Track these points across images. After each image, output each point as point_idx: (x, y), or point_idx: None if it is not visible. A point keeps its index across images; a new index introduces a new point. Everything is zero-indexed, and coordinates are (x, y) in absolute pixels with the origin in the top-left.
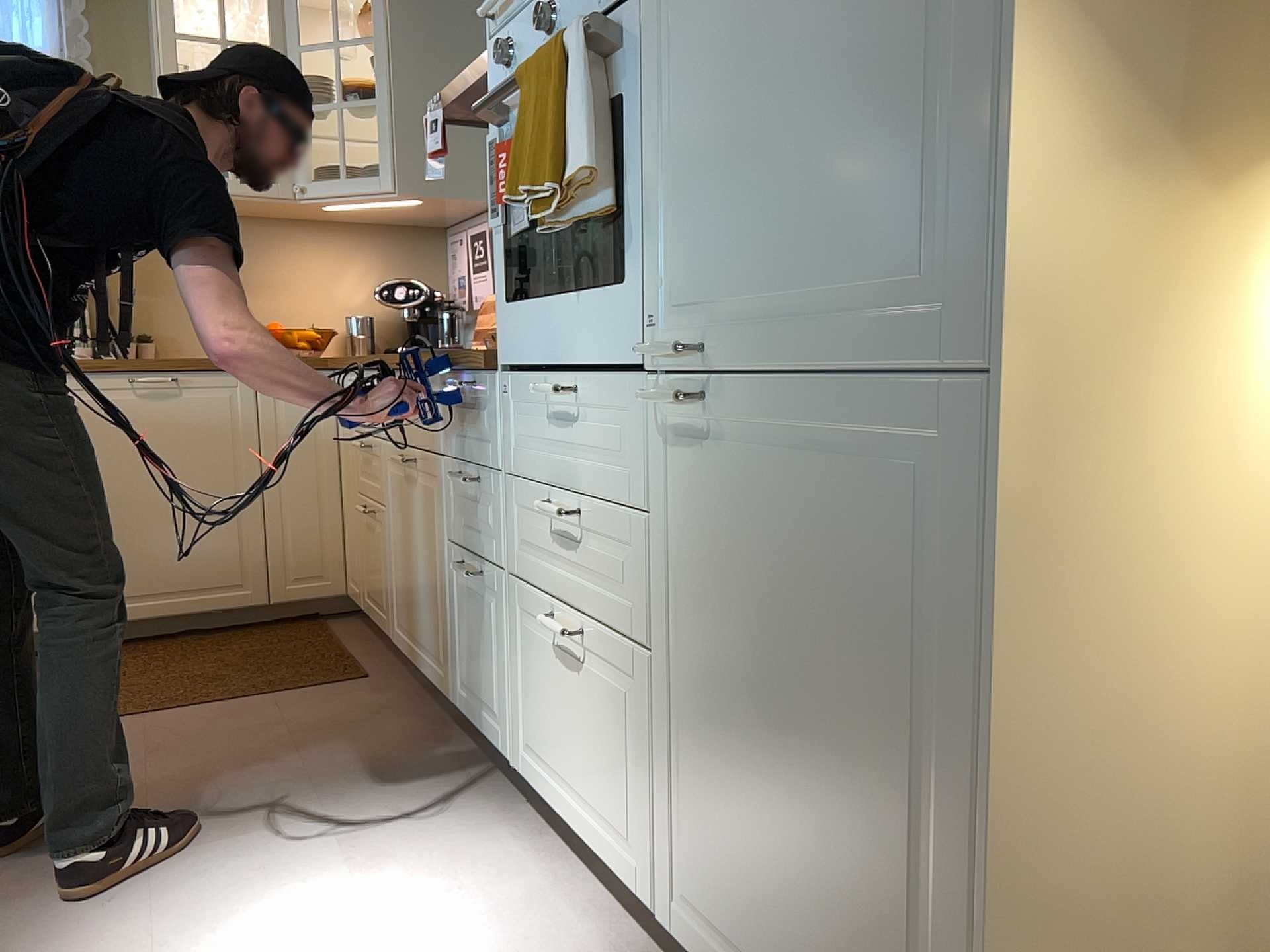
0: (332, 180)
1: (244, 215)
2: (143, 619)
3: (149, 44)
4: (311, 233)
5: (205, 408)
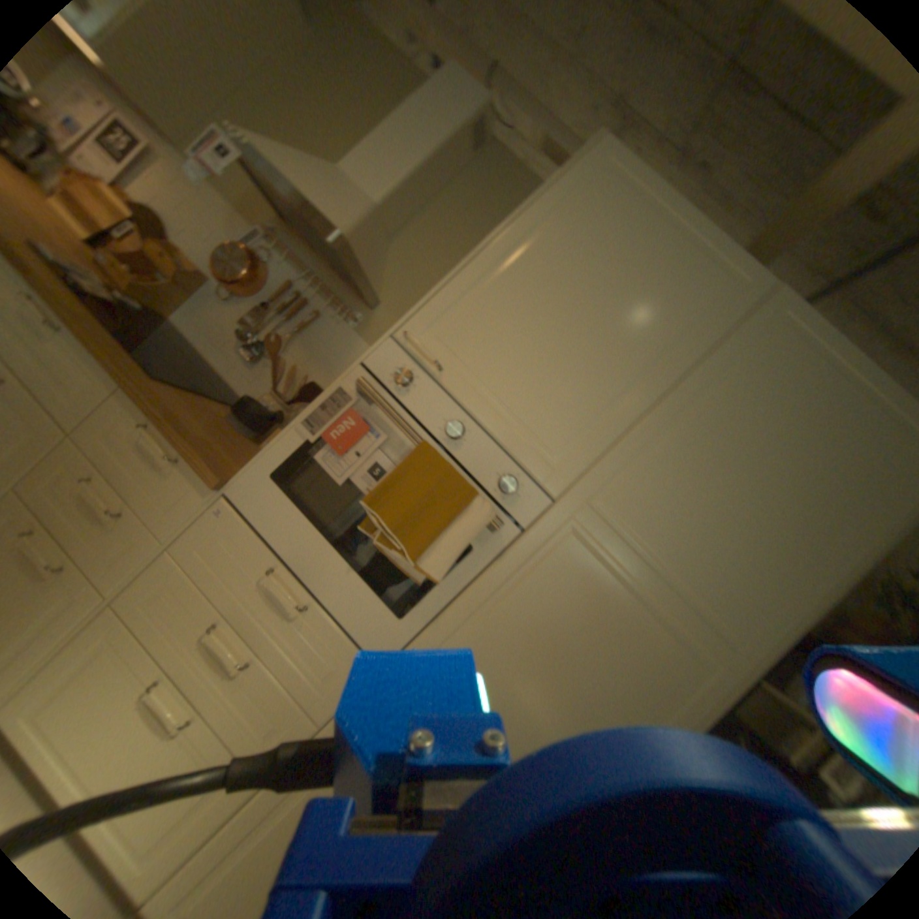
0: None
1: None
2: None
3: None
4: None
5: None
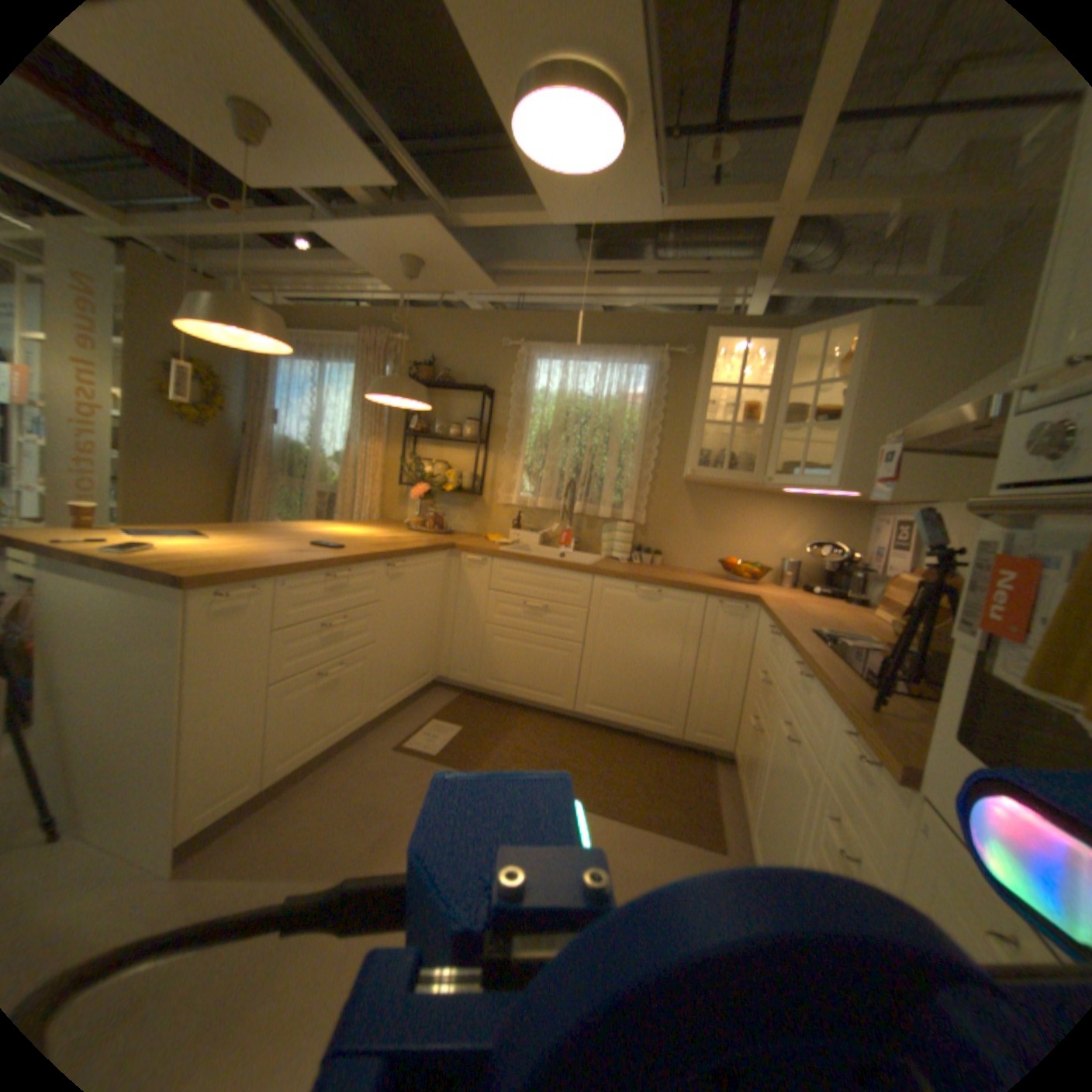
0: (792, 473)
1: (730, 488)
2: (611, 721)
3: (698, 387)
4: (771, 502)
5: (672, 611)
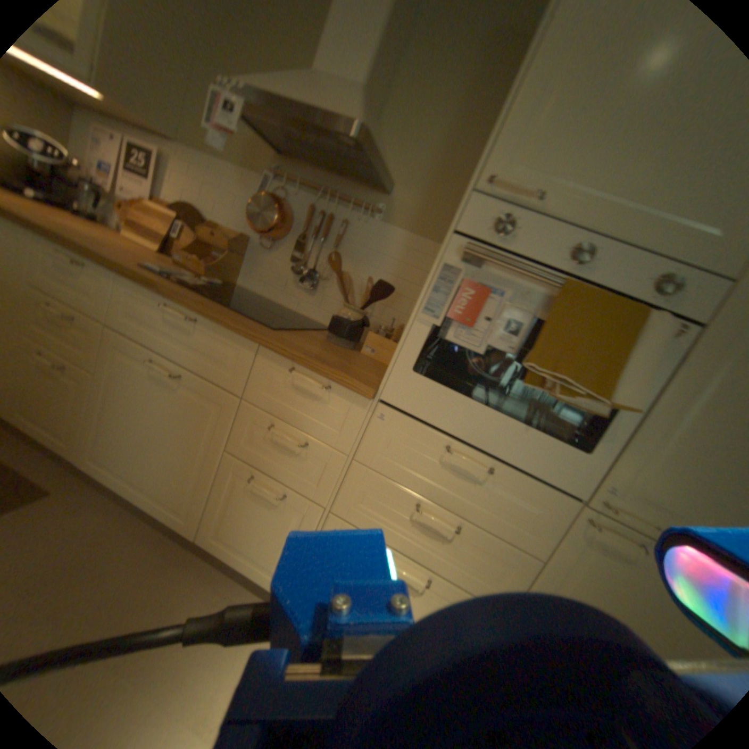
0: None
1: None
2: None
3: None
4: None
5: None
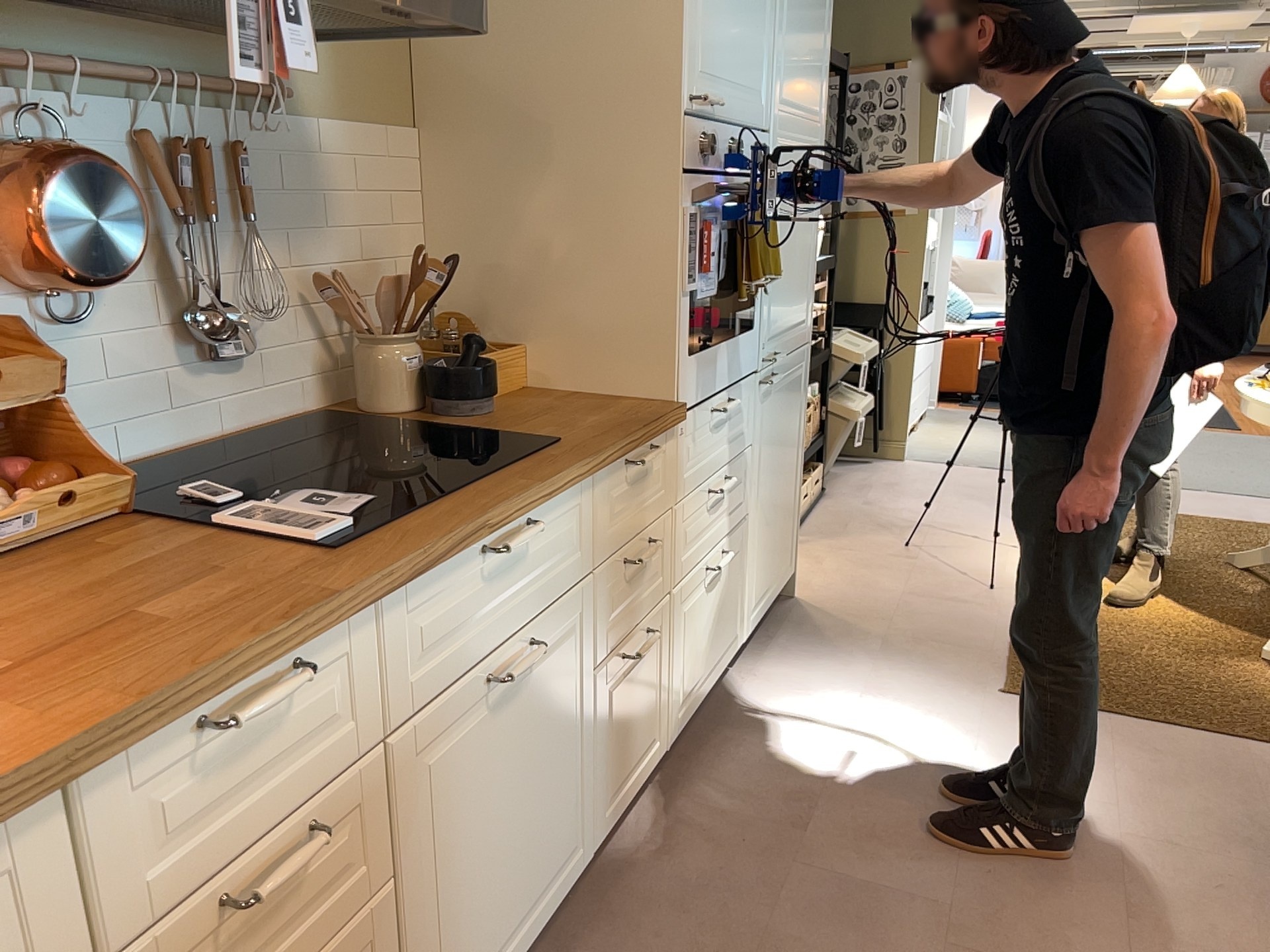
0: None
1: None
2: None
3: None
4: None
5: None
